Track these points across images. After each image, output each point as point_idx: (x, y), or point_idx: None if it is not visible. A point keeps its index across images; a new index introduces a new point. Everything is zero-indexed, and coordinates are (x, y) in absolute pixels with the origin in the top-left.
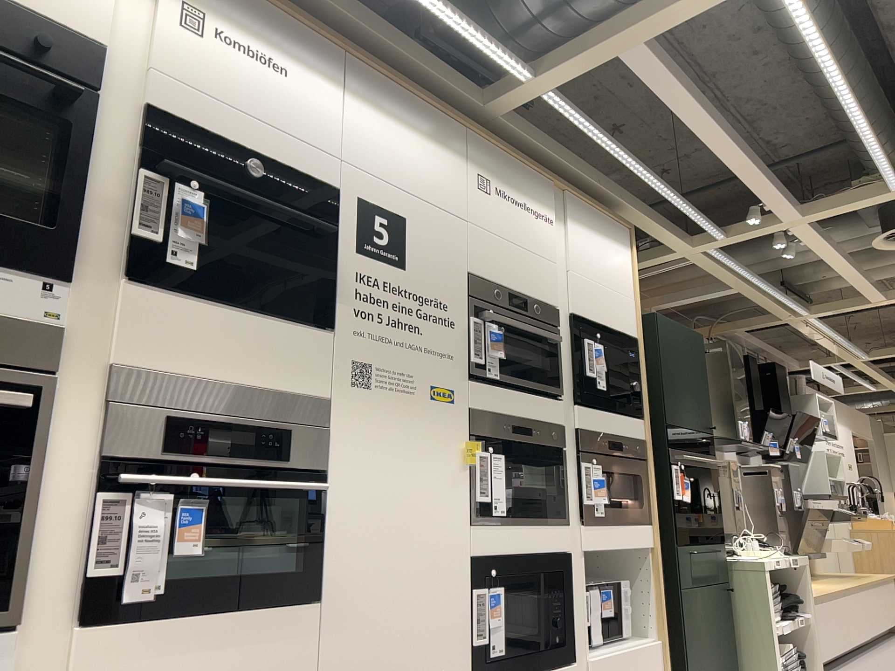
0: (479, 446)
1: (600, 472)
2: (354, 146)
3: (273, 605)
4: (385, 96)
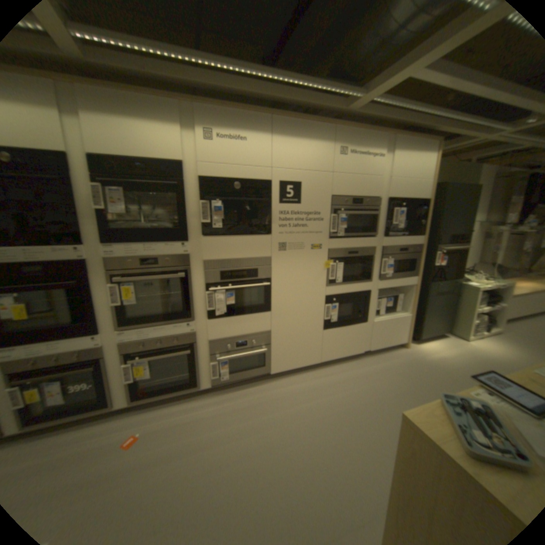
0: (331, 261)
1: (392, 261)
2: (277, 160)
3: (257, 313)
4: (292, 128)
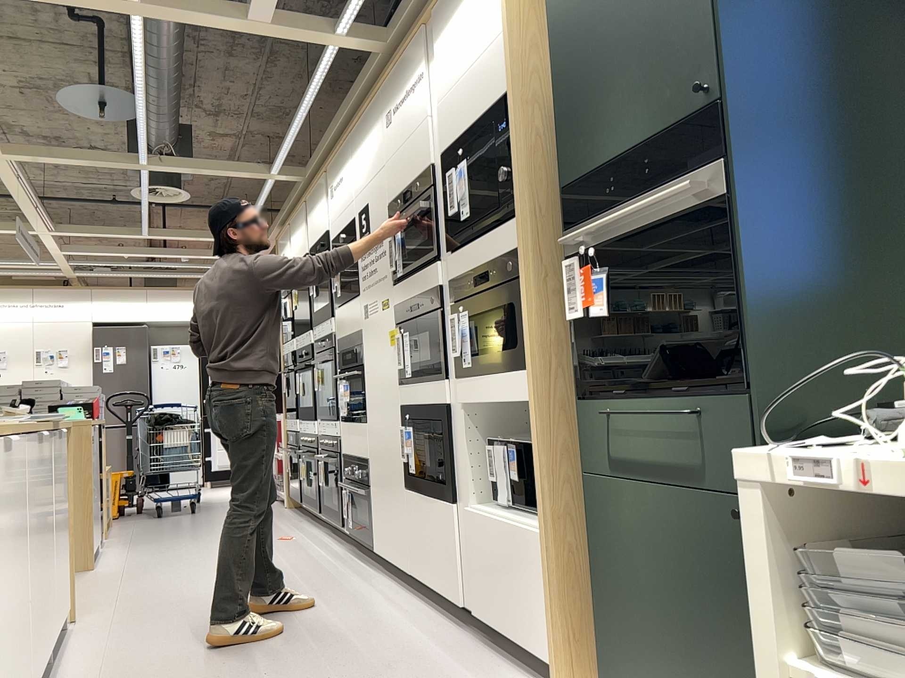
0: (398, 330)
1: (468, 319)
2: (355, 185)
3: (359, 422)
4: (358, 135)
